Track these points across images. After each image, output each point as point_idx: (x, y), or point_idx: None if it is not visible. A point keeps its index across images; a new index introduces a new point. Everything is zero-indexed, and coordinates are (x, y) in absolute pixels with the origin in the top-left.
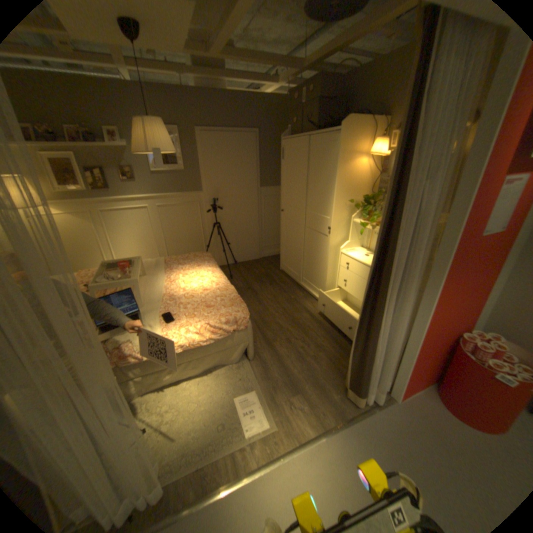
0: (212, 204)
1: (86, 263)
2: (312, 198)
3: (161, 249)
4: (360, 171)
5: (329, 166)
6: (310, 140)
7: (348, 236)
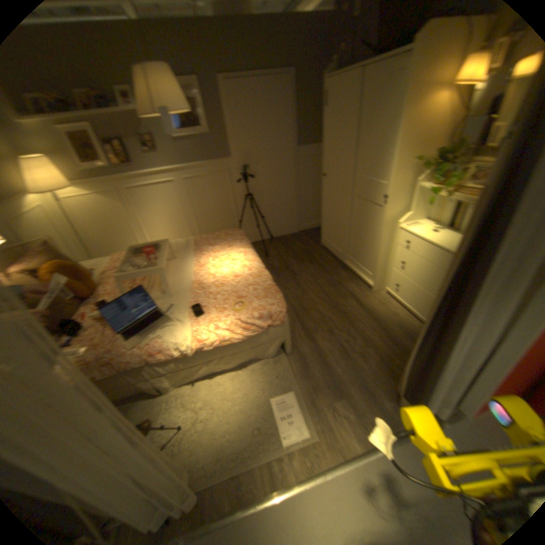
0: (240, 172)
1: (117, 245)
2: (363, 157)
3: (190, 226)
4: (434, 112)
5: (389, 109)
6: (362, 73)
7: (410, 205)
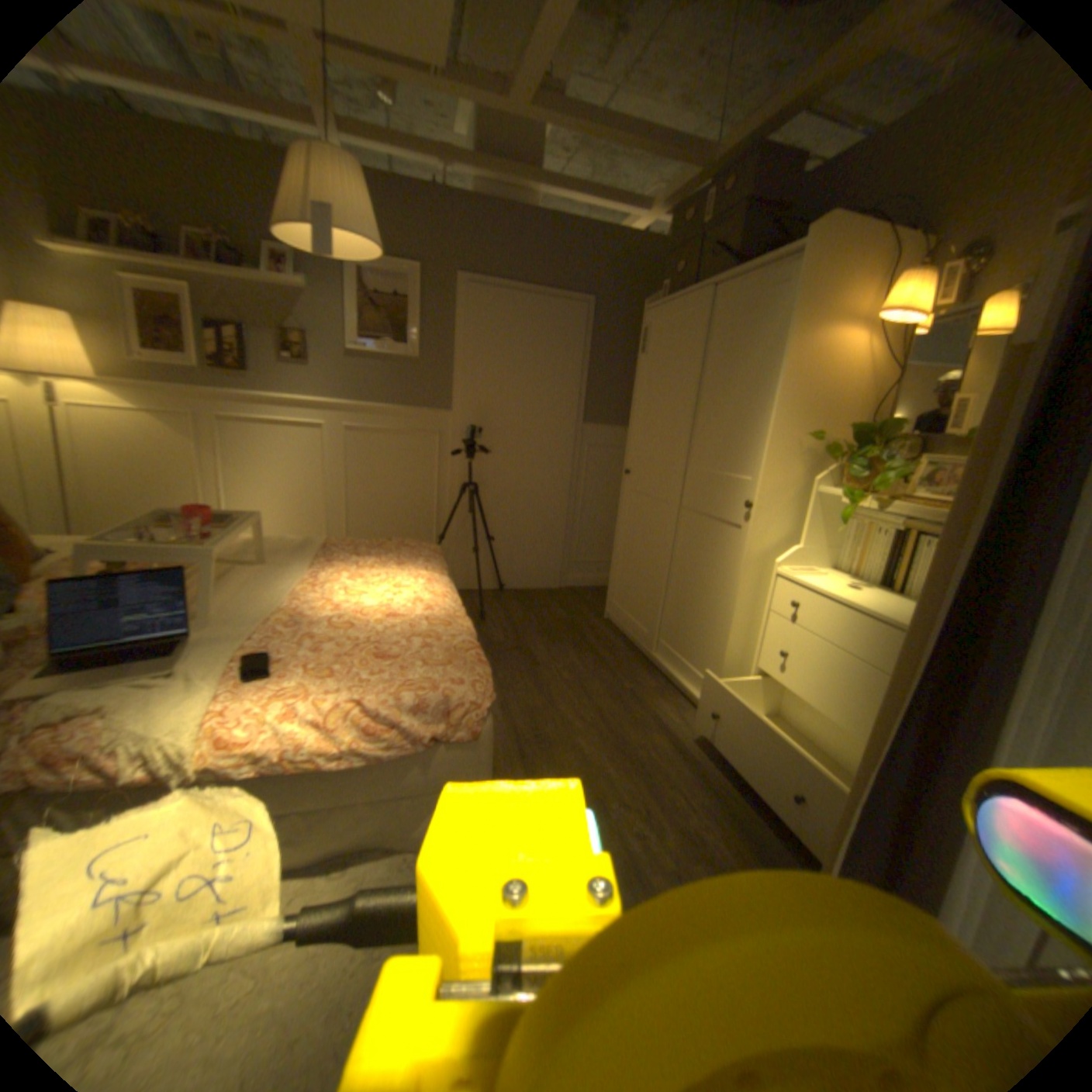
0: (467, 442)
1: None
2: (708, 433)
3: (332, 525)
4: (846, 361)
5: (762, 344)
6: (716, 293)
7: (800, 532)
